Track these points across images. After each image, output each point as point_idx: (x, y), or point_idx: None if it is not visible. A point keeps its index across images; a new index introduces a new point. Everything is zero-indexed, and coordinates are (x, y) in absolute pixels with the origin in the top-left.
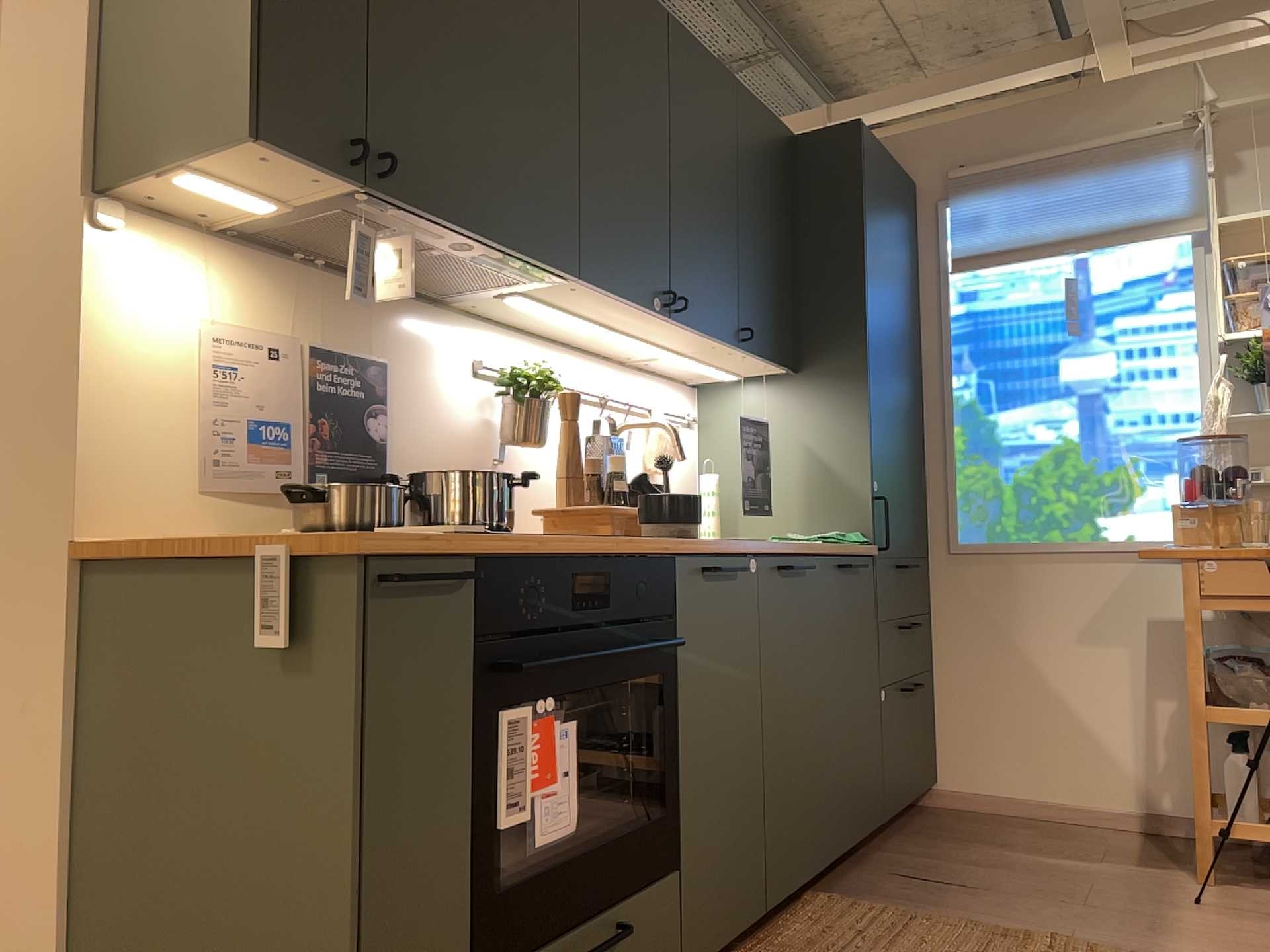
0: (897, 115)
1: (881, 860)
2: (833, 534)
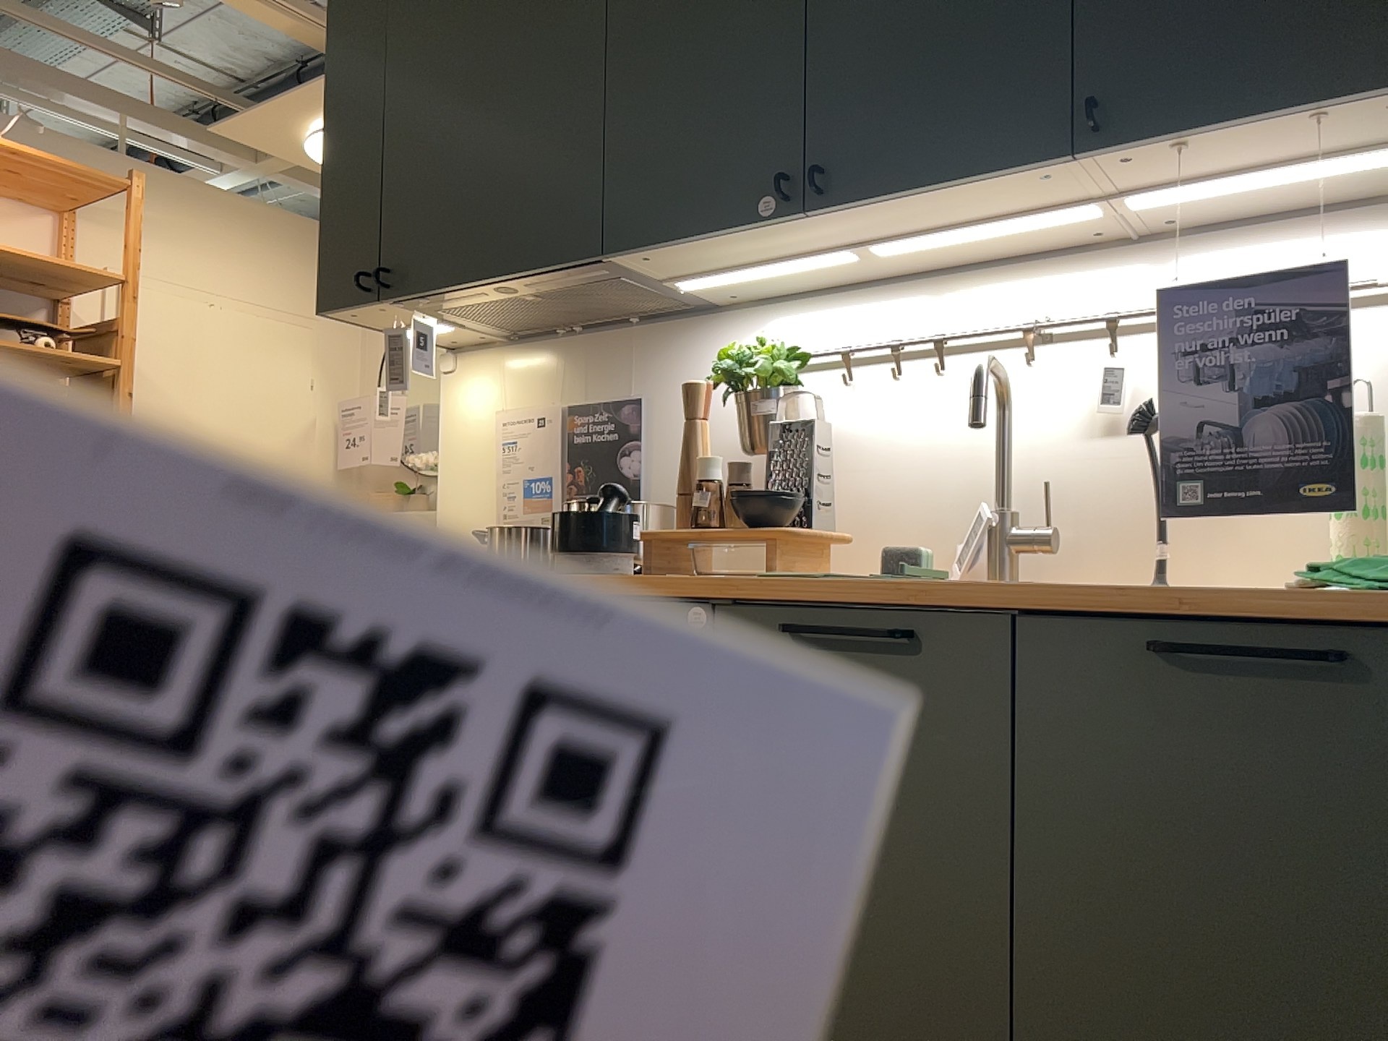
0: None
1: None
2: None
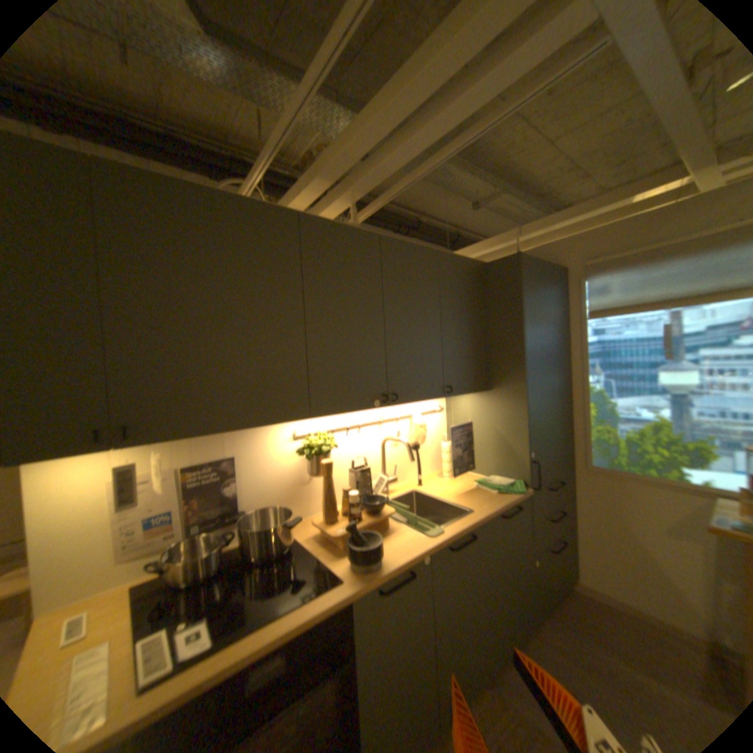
0: (558, 226)
1: (533, 652)
2: (506, 484)
